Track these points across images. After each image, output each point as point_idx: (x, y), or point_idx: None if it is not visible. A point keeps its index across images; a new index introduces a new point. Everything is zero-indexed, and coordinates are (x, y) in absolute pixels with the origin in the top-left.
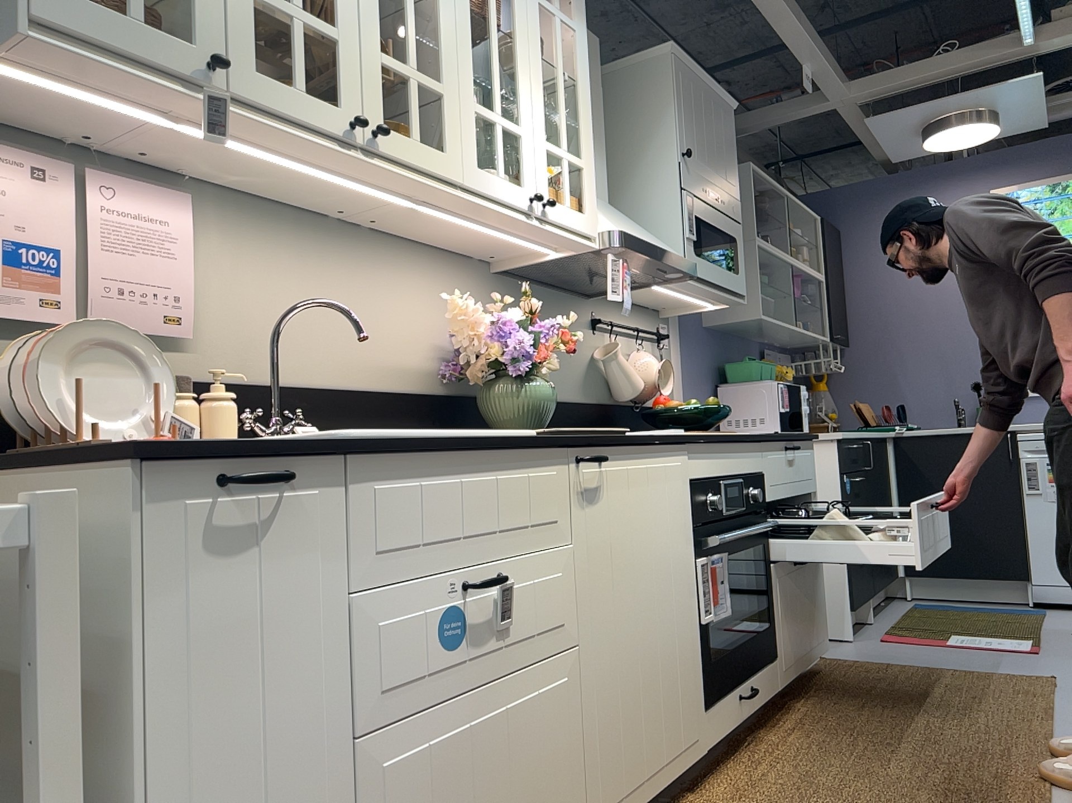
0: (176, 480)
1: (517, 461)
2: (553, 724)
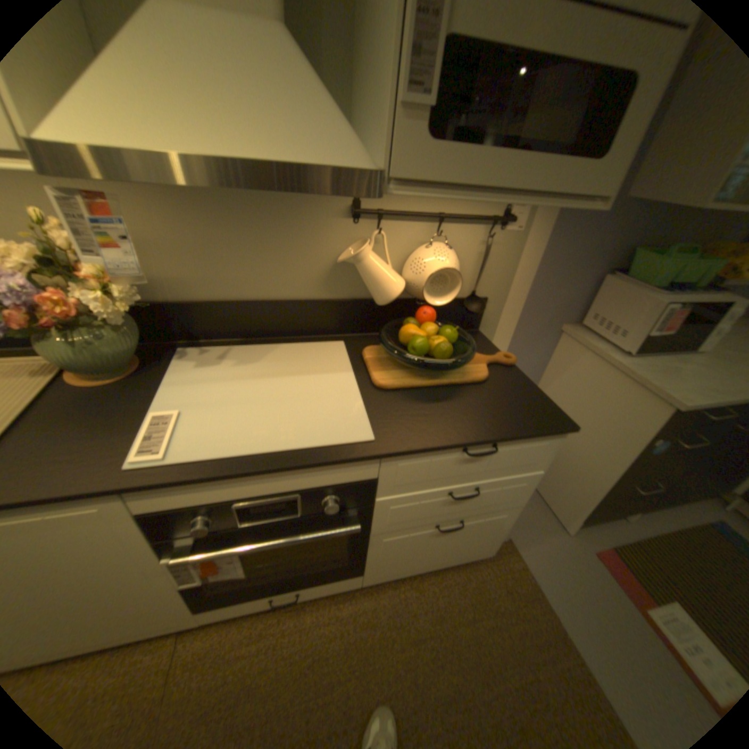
0: None
1: None
2: None
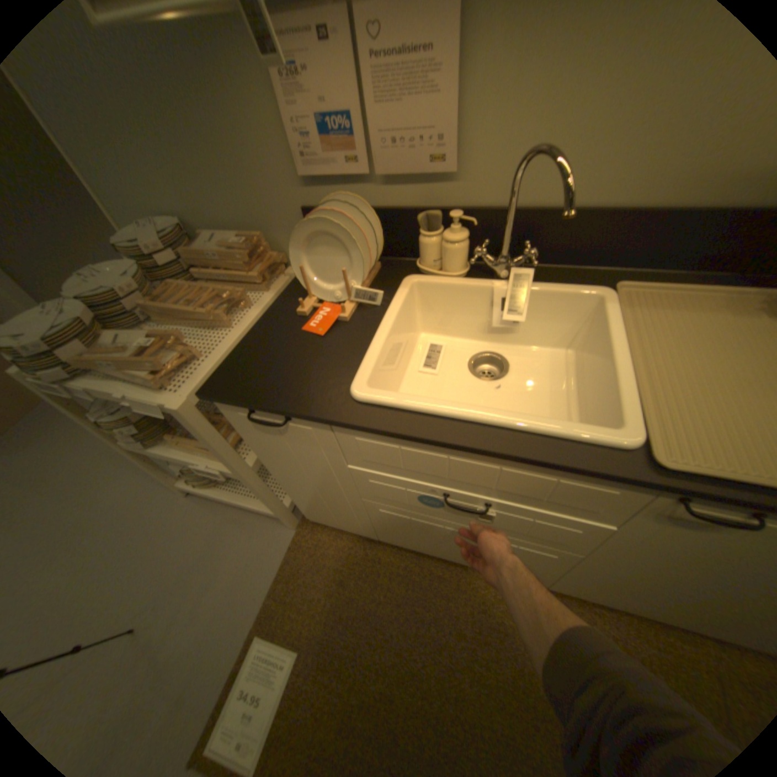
0: (235, 407)
1: (545, 470)
2: (531, 560)
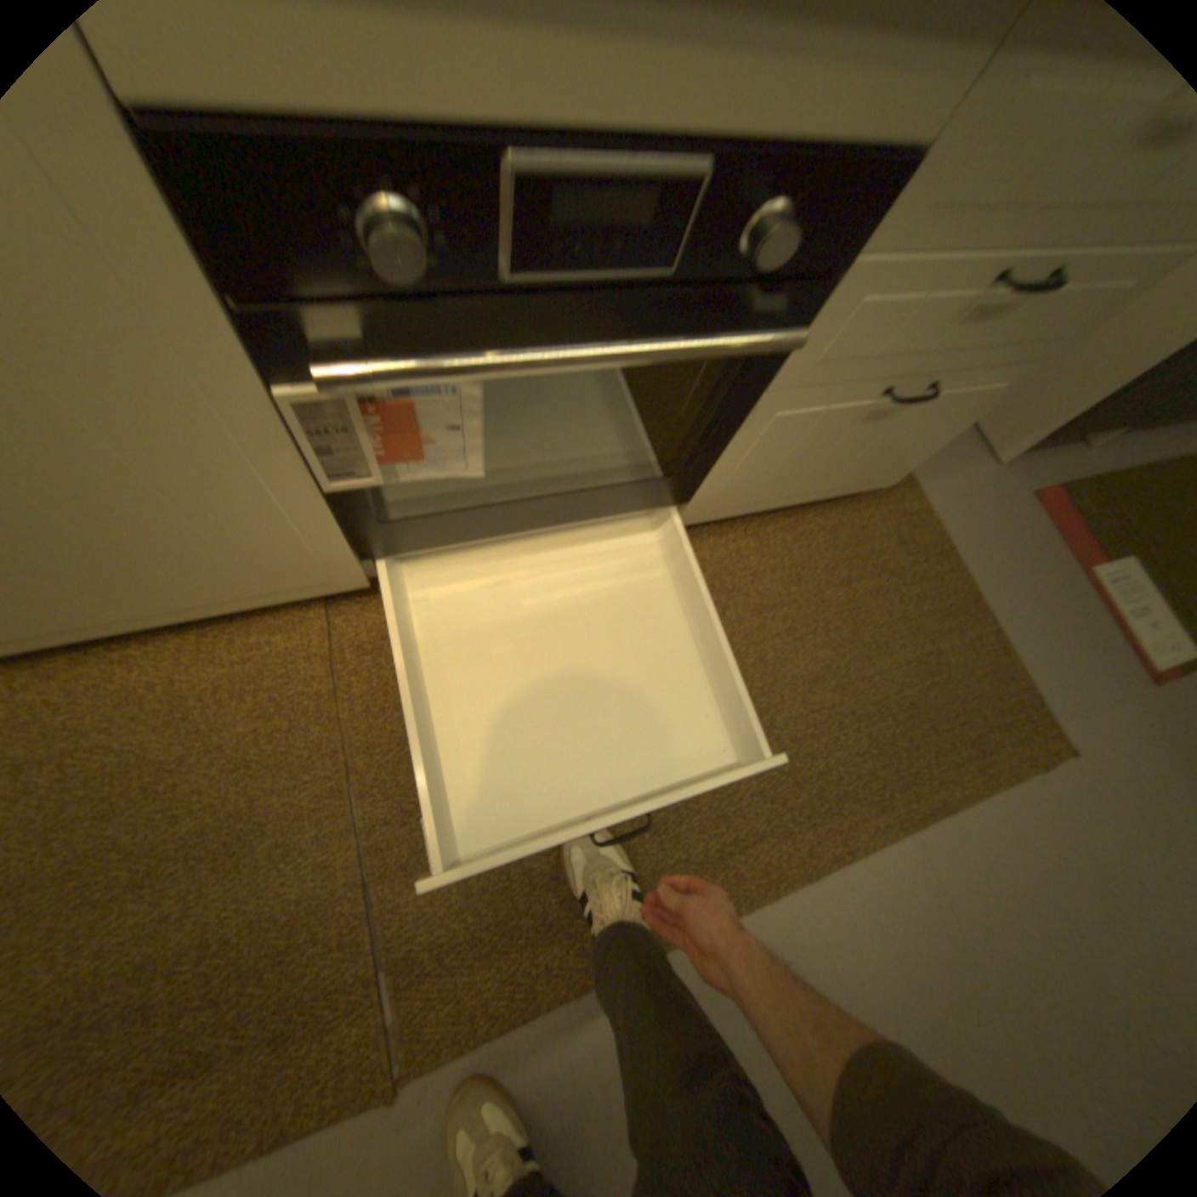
0: None
1: None
2: None
